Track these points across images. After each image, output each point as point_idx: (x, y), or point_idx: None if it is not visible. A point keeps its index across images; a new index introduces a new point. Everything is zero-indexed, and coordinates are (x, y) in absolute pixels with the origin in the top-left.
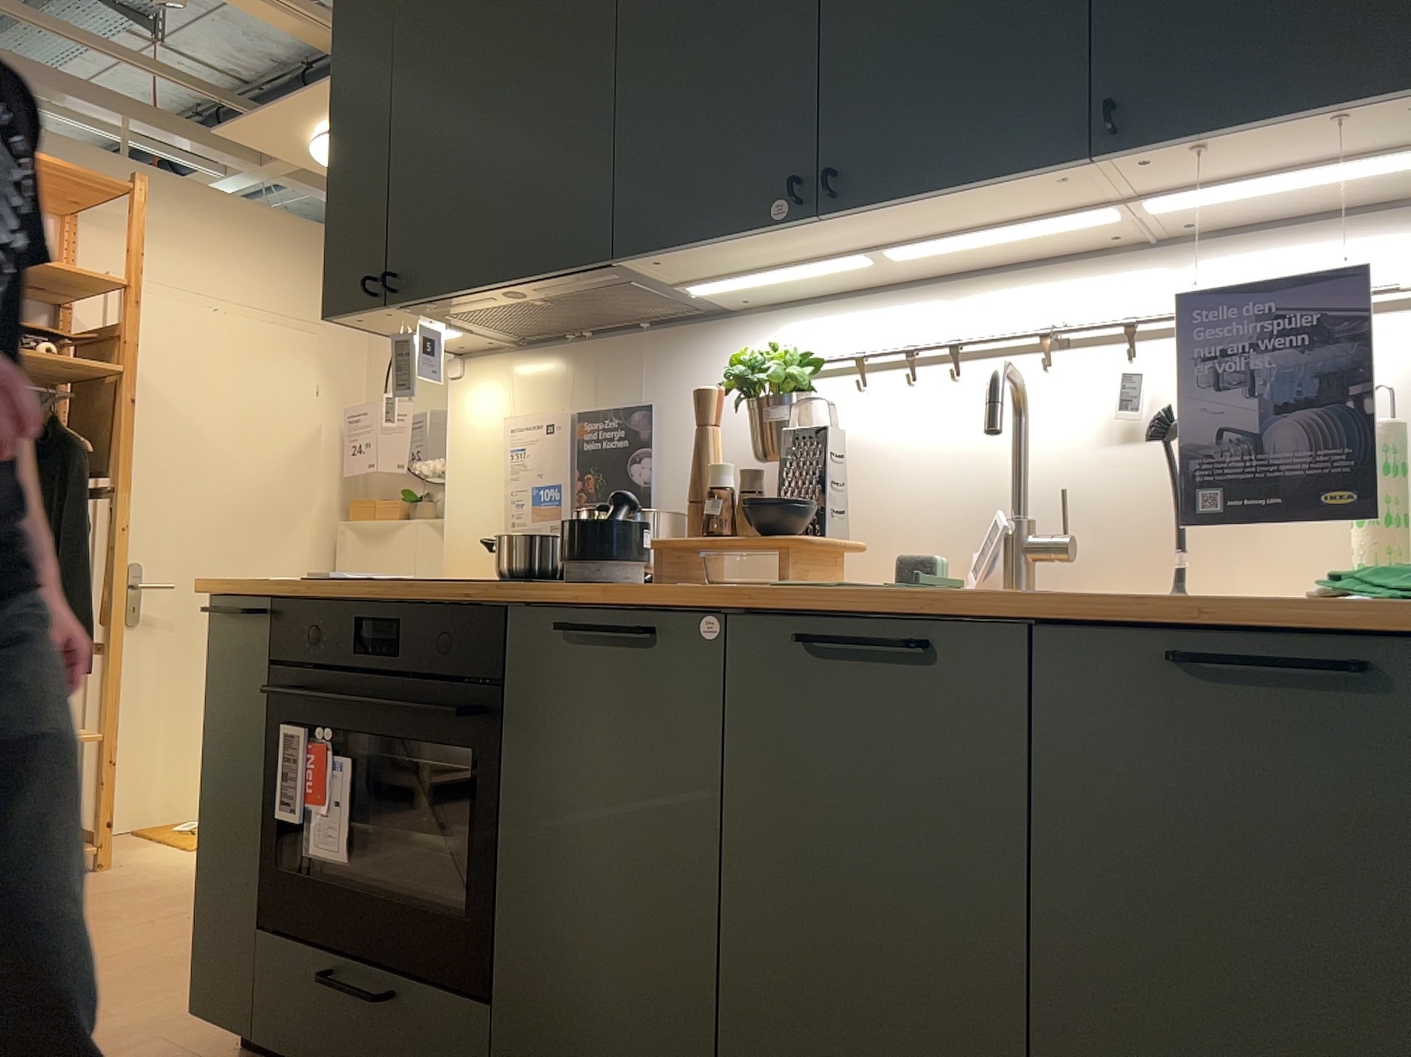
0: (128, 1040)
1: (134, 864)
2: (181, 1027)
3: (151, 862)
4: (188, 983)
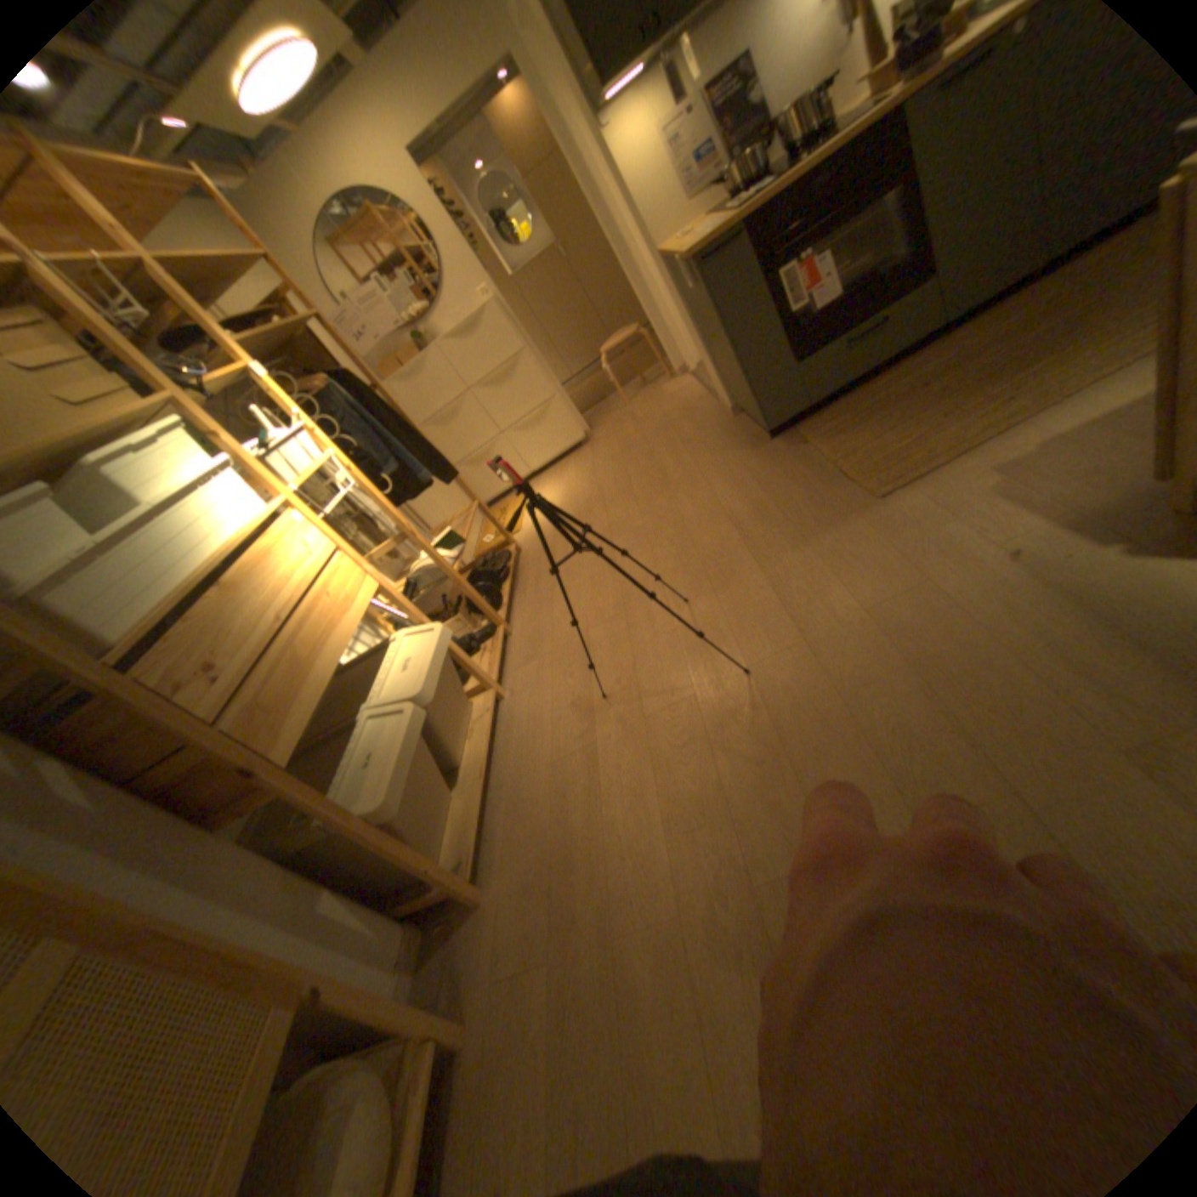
0: (736, 470)
1: (521, 541)
2: (734, 461)
3: (523, 537)
4: (687, 475)
